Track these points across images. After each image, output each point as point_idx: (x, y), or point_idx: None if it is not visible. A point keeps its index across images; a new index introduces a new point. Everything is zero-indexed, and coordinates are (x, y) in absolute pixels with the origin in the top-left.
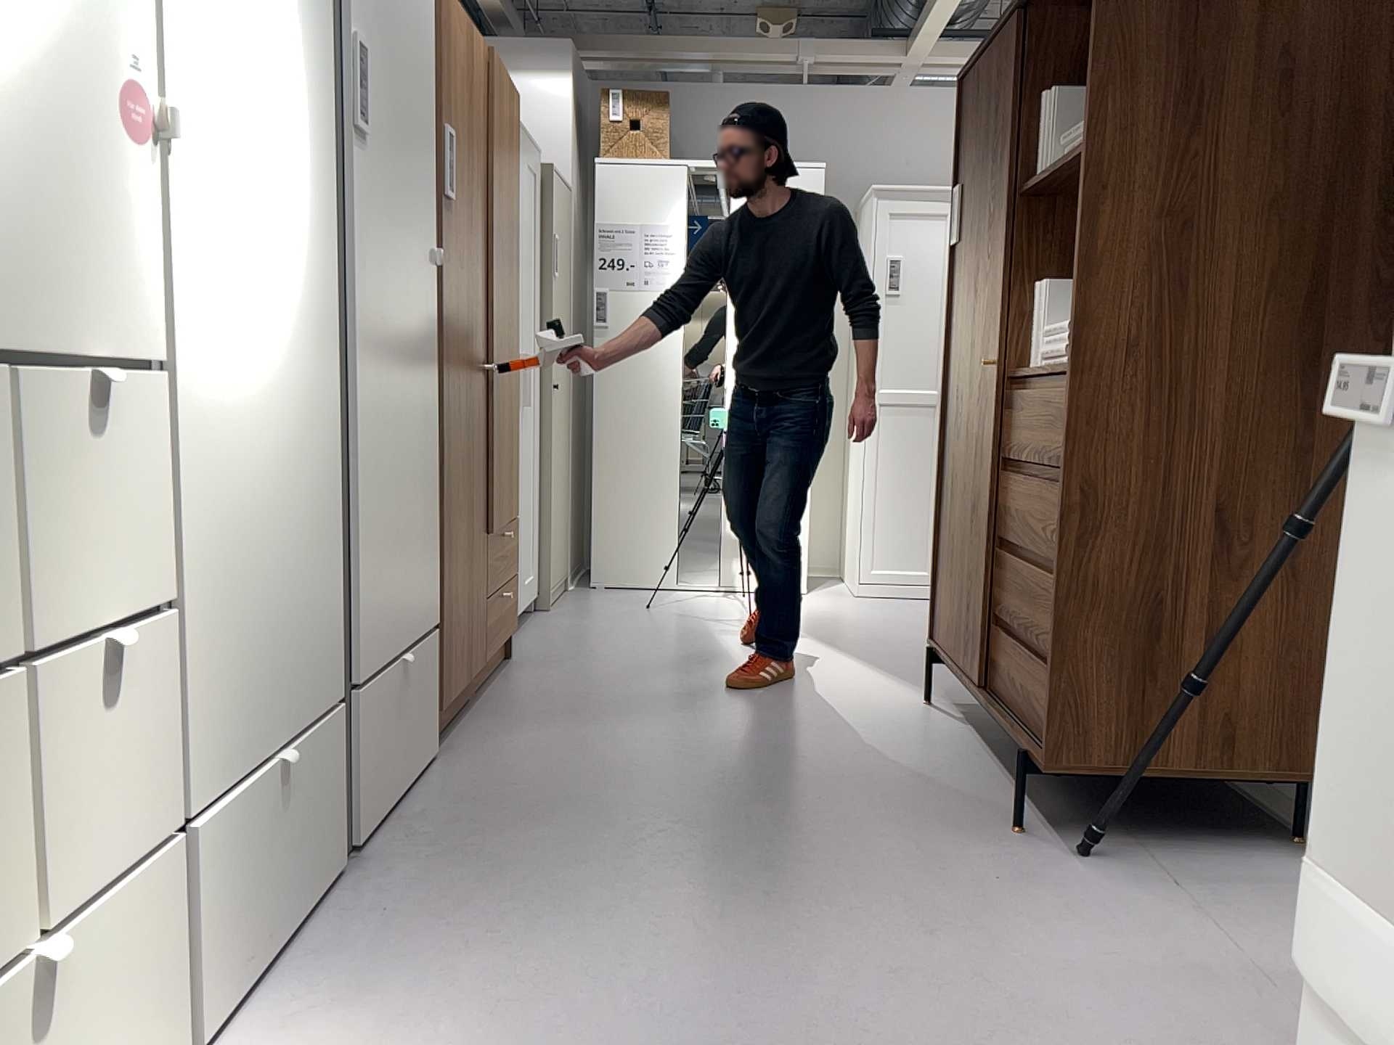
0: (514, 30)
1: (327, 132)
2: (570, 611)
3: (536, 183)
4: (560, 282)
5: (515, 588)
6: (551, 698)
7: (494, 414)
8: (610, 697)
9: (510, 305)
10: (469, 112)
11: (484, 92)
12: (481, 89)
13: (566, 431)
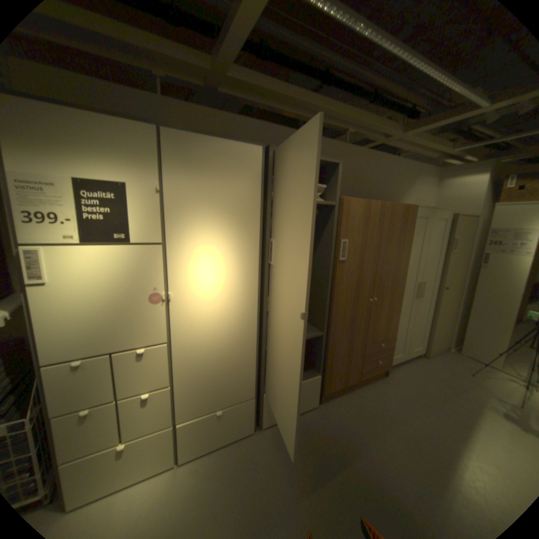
0: (472, 157)
1: (256, 269)
2: (438, 363)
3: (447, 222)
4: (459, 252)
5: (391, 358)
6: (377, 403)
7: (378, 311)
8: (397, 415)
9: (398, 275)
10: (364, 228)
11: (380, 217)
12: (377, 217)
13: (457, 301)
